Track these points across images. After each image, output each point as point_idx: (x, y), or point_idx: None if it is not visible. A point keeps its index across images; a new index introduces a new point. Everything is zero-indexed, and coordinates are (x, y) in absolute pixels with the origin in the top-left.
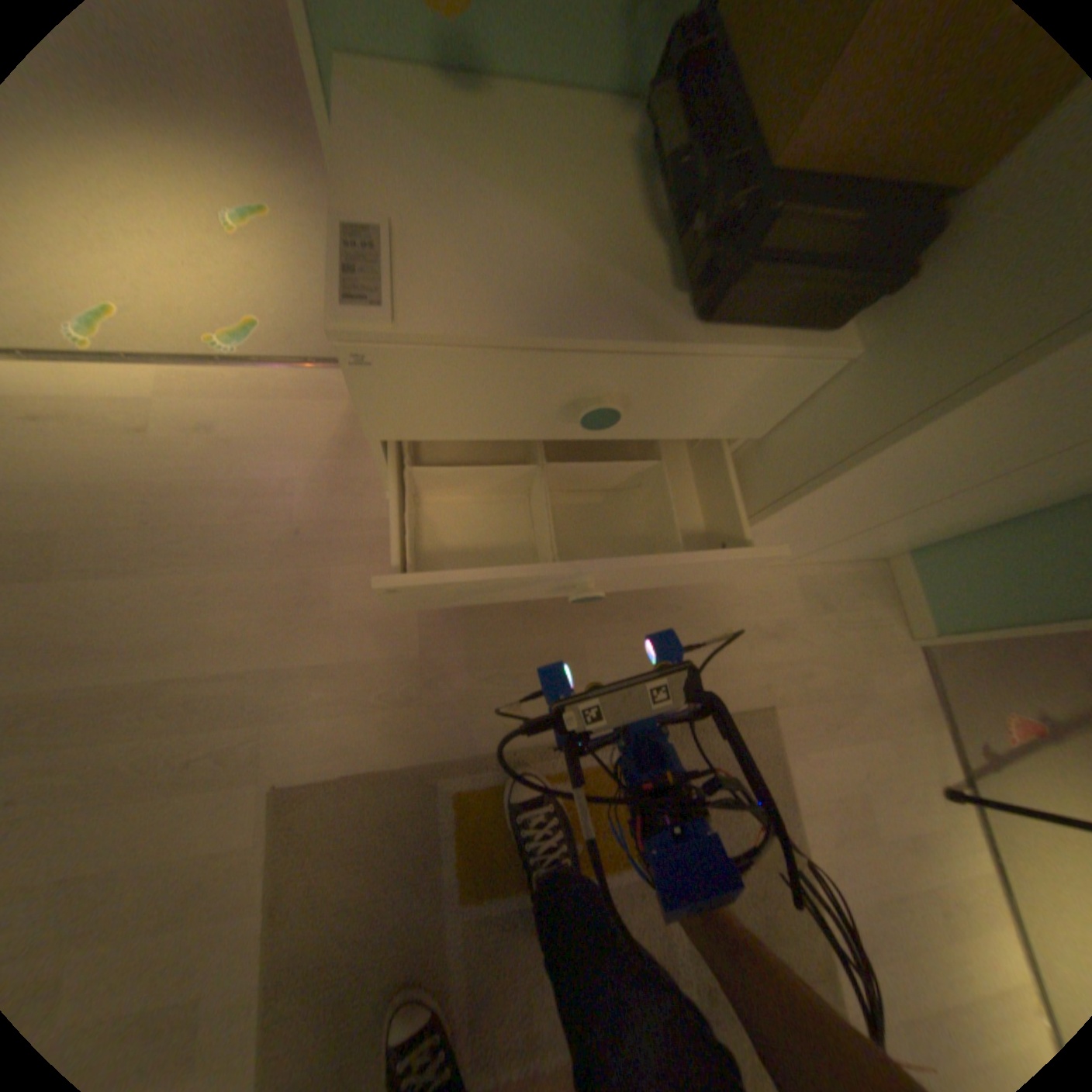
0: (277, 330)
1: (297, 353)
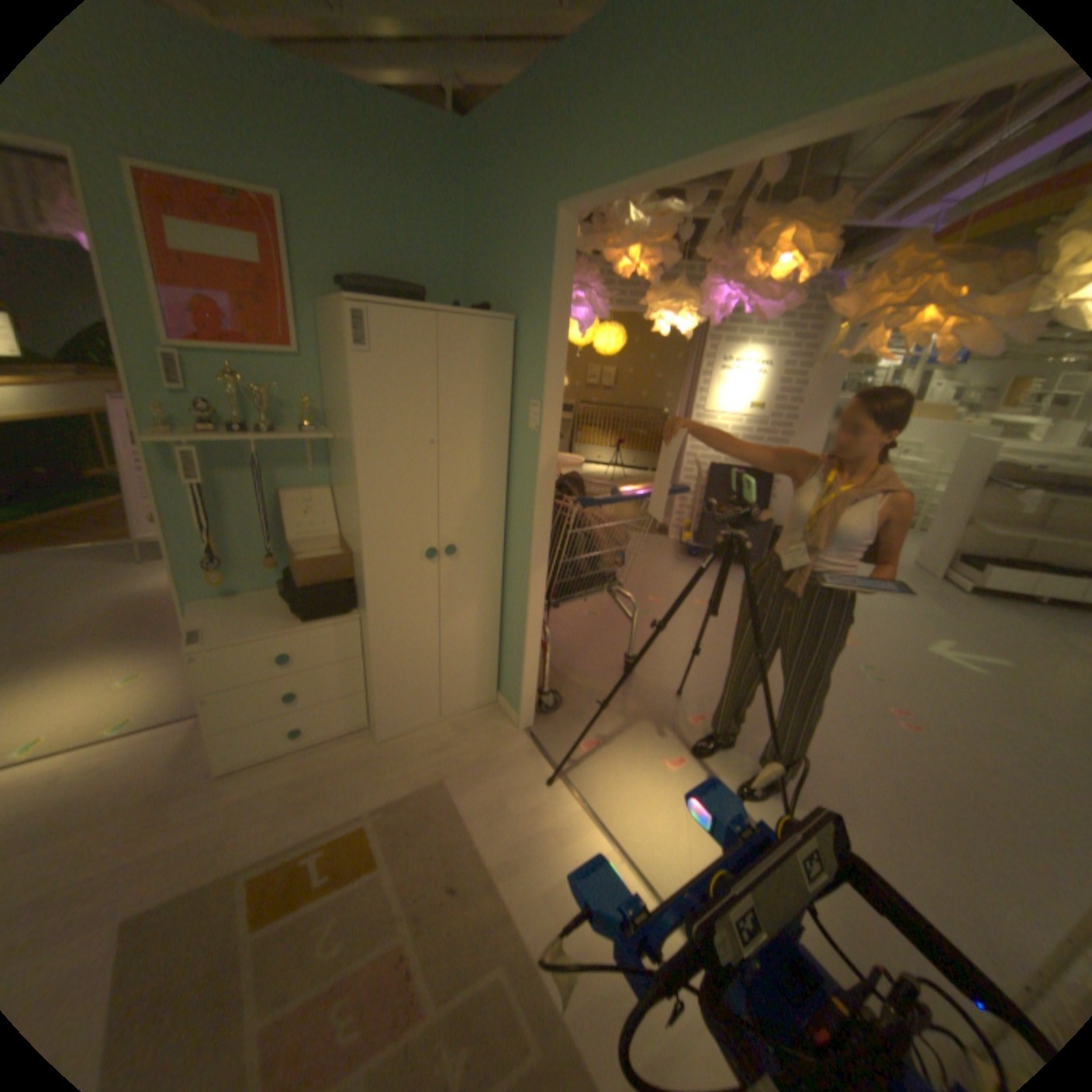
0: (143, 719)
1: (153, 726)
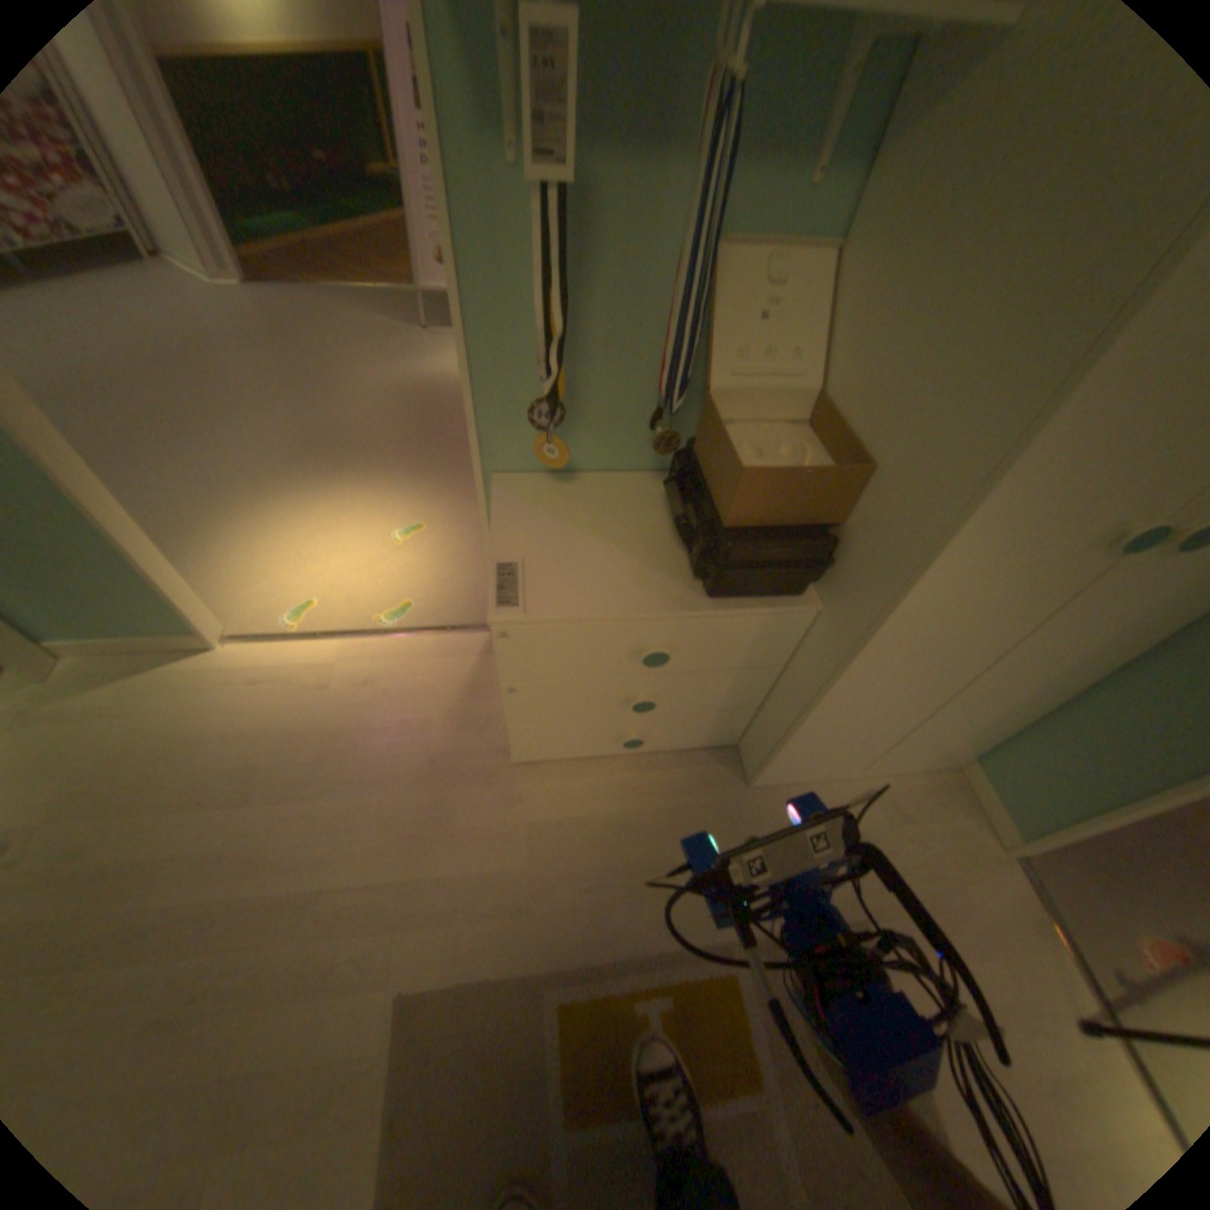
0: (427, 609)
1: (439, 624)
